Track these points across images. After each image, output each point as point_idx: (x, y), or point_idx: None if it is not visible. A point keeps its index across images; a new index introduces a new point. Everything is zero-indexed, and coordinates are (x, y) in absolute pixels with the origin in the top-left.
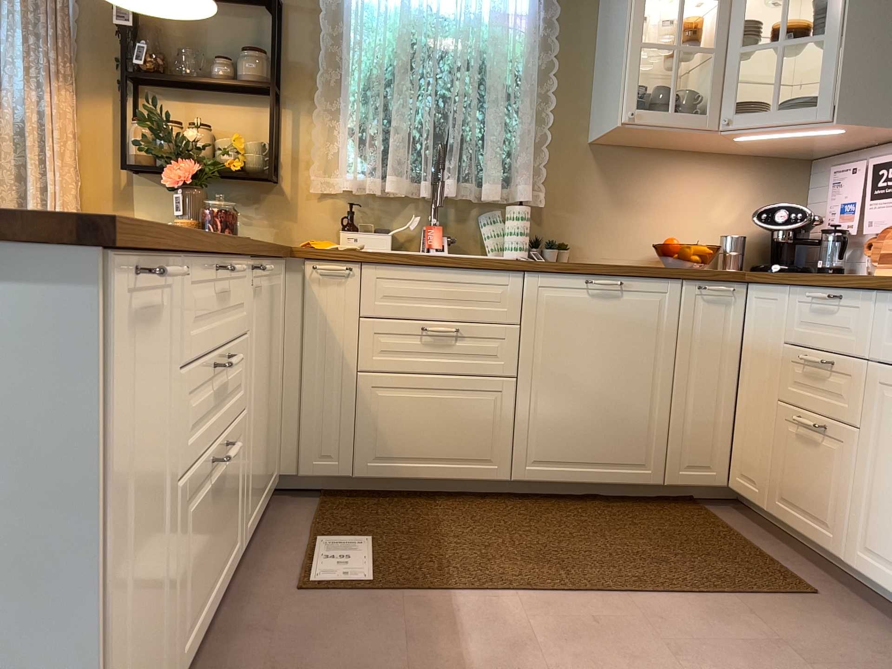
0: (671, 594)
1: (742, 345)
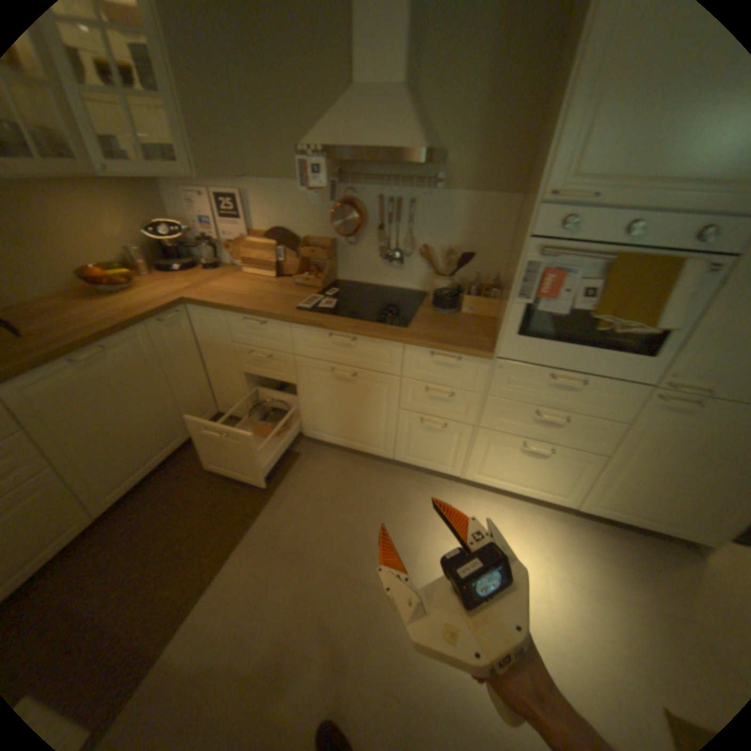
0: (257, 514)
1: (192, 339)
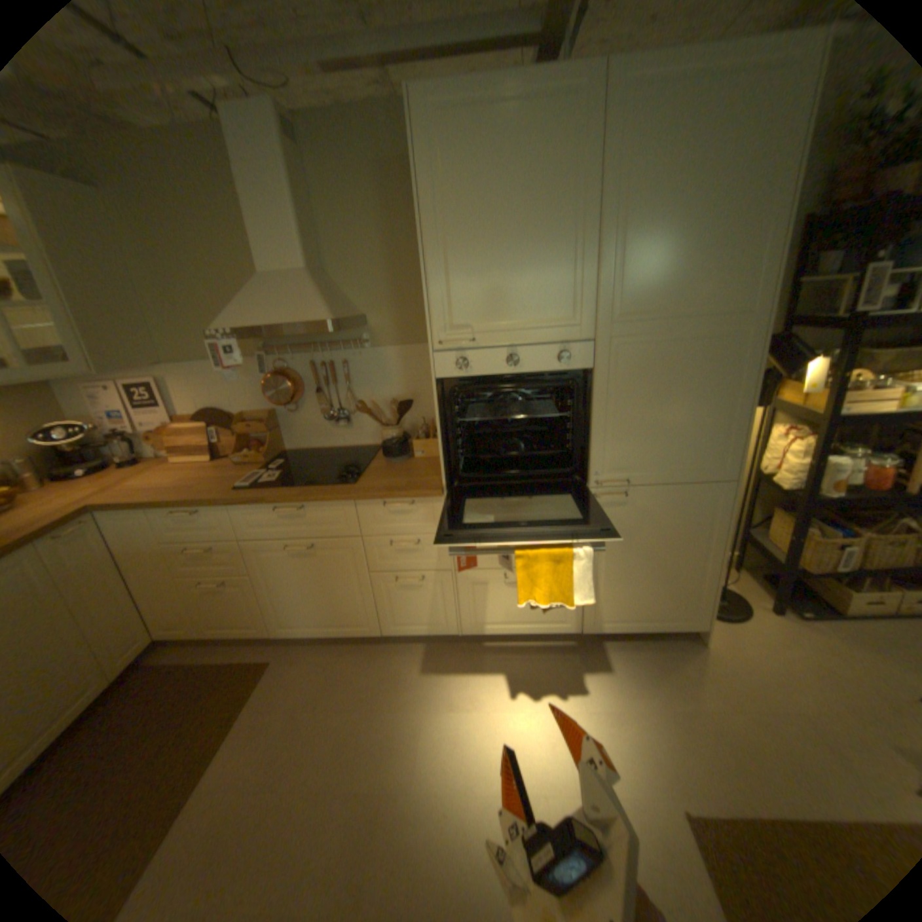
0: (213, 754)
1: (108, 553)
